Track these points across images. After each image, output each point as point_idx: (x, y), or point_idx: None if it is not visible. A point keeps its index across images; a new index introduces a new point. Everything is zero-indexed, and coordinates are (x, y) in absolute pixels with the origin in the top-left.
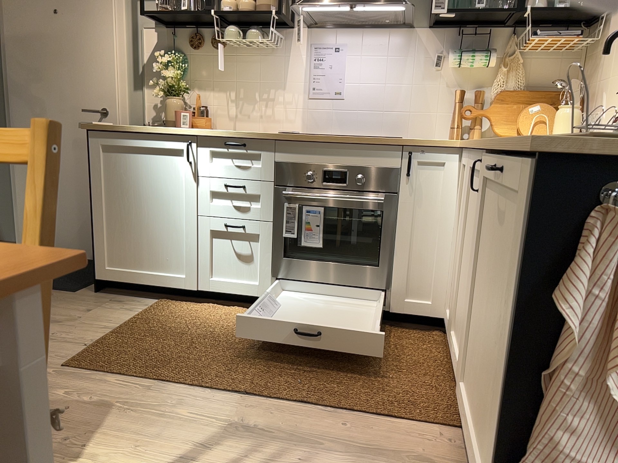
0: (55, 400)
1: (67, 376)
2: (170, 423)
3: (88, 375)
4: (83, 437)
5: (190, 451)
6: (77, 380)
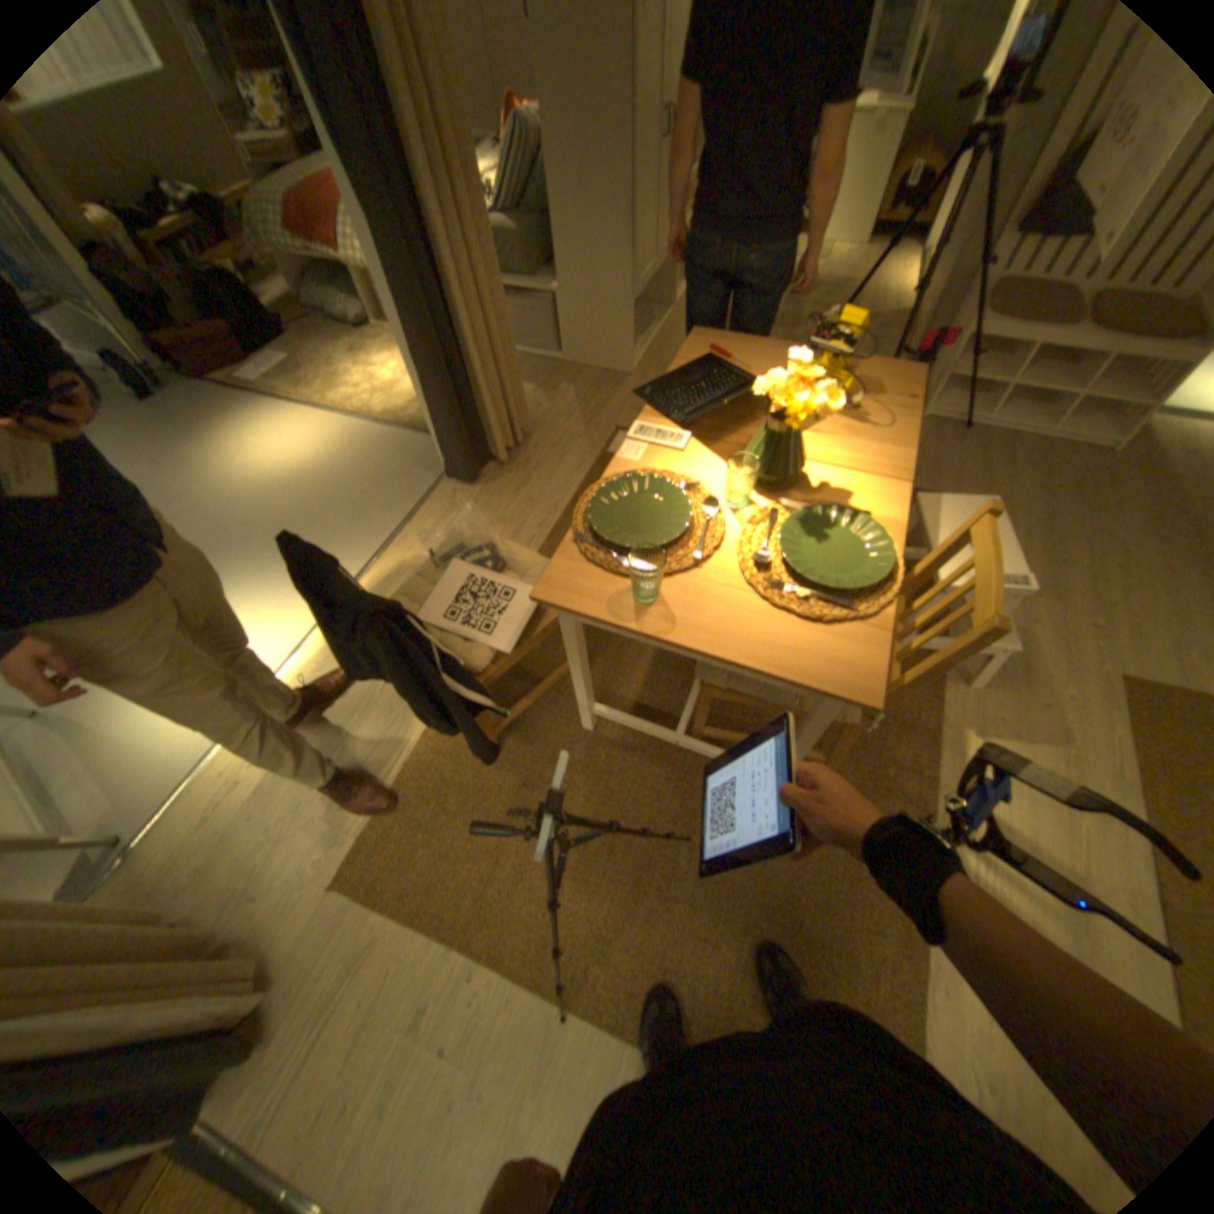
0: (1060, 691)
1: (1105, 688)
2: (1066, 813)
3: (1117, 708)
4: (1015, 733)
5: (1028, 839)
6: (1103, 699)
